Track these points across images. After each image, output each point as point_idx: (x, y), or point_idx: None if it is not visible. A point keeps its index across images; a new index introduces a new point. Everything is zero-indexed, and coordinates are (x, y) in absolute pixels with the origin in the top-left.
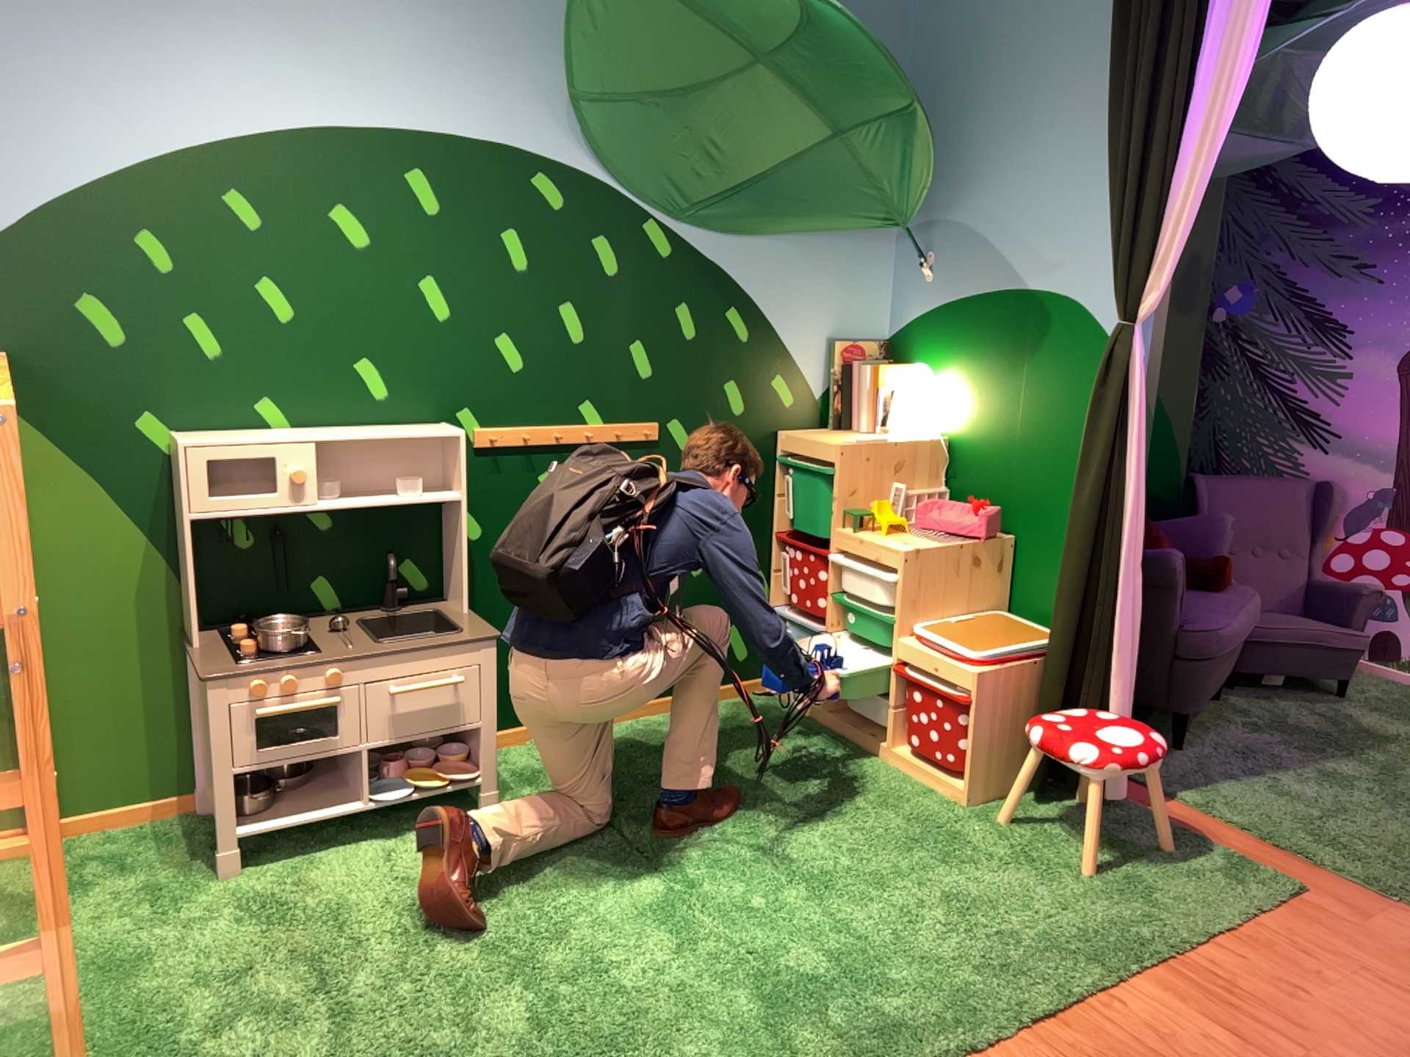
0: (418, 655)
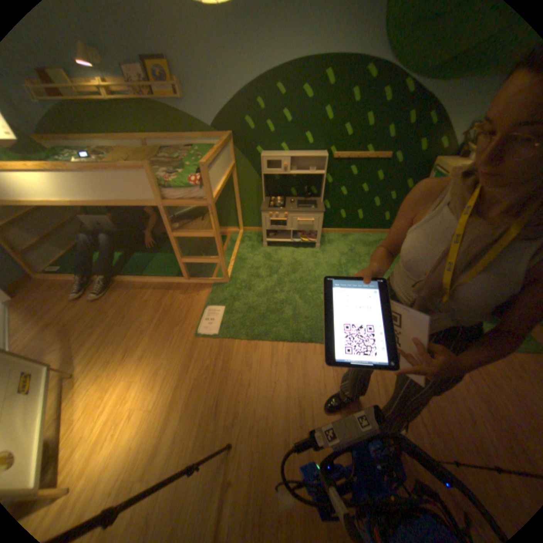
0: (302, 214)
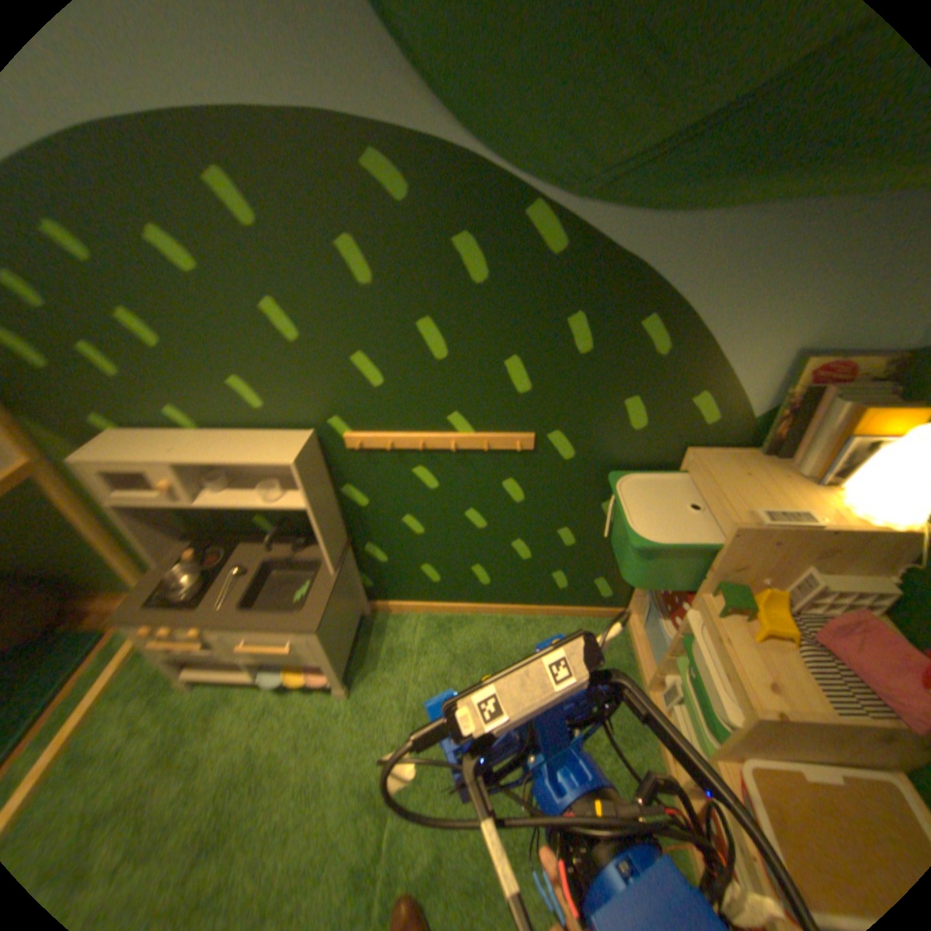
0: (250, 632)
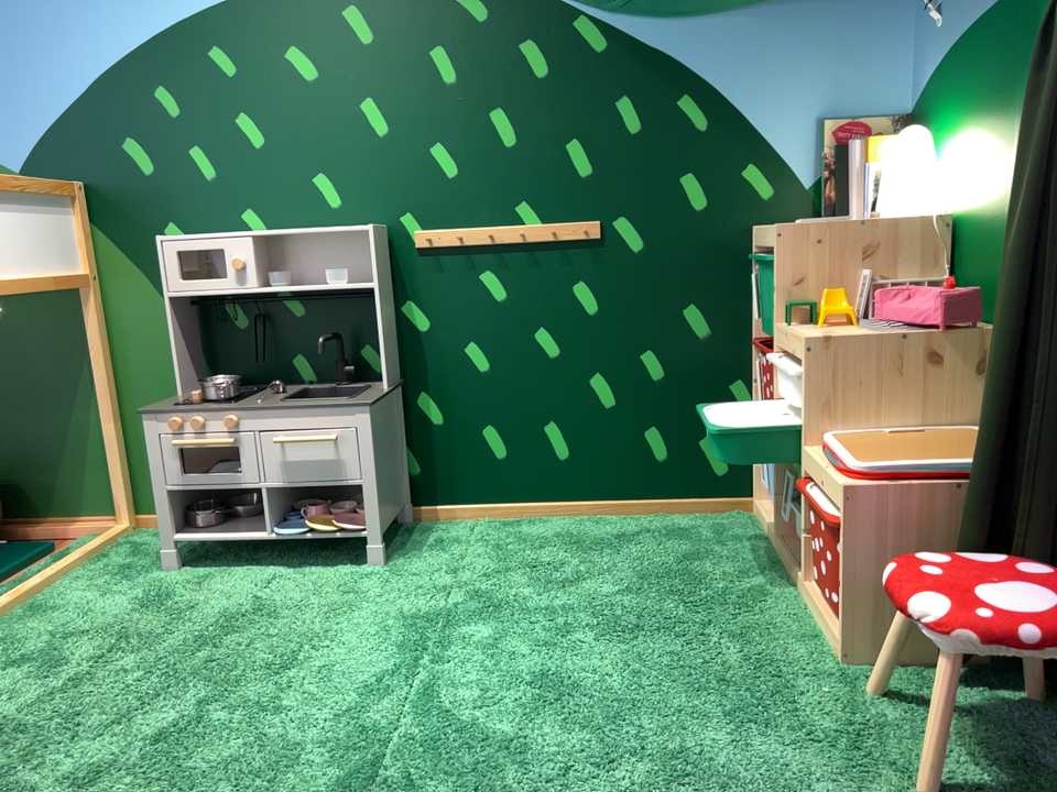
0: (293, 415)
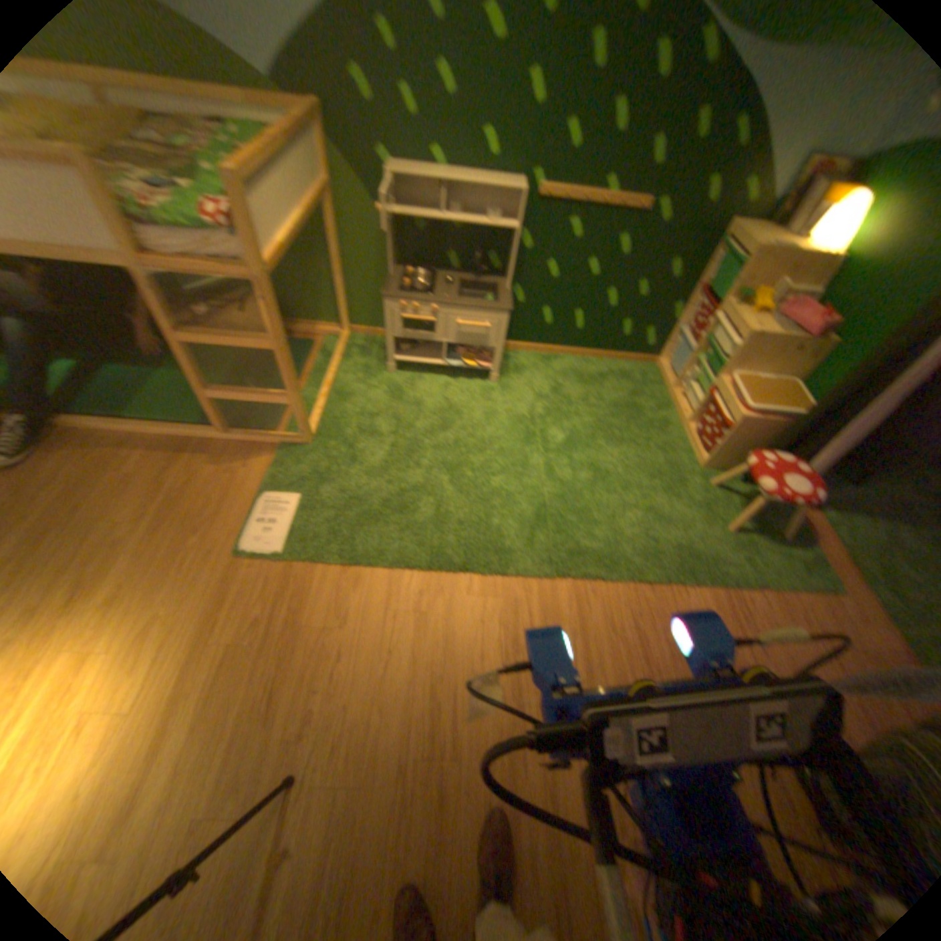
0: (467, 310)
